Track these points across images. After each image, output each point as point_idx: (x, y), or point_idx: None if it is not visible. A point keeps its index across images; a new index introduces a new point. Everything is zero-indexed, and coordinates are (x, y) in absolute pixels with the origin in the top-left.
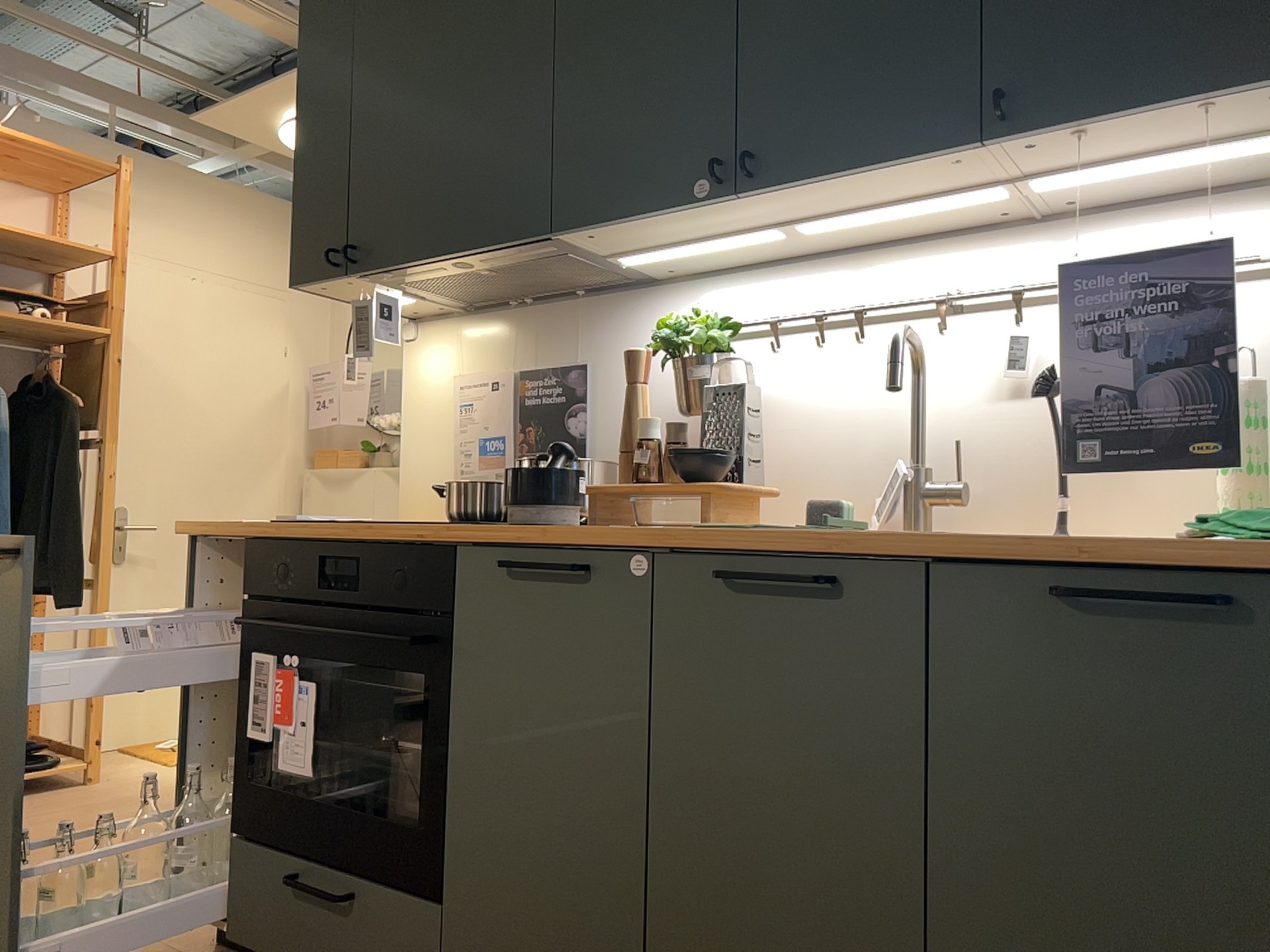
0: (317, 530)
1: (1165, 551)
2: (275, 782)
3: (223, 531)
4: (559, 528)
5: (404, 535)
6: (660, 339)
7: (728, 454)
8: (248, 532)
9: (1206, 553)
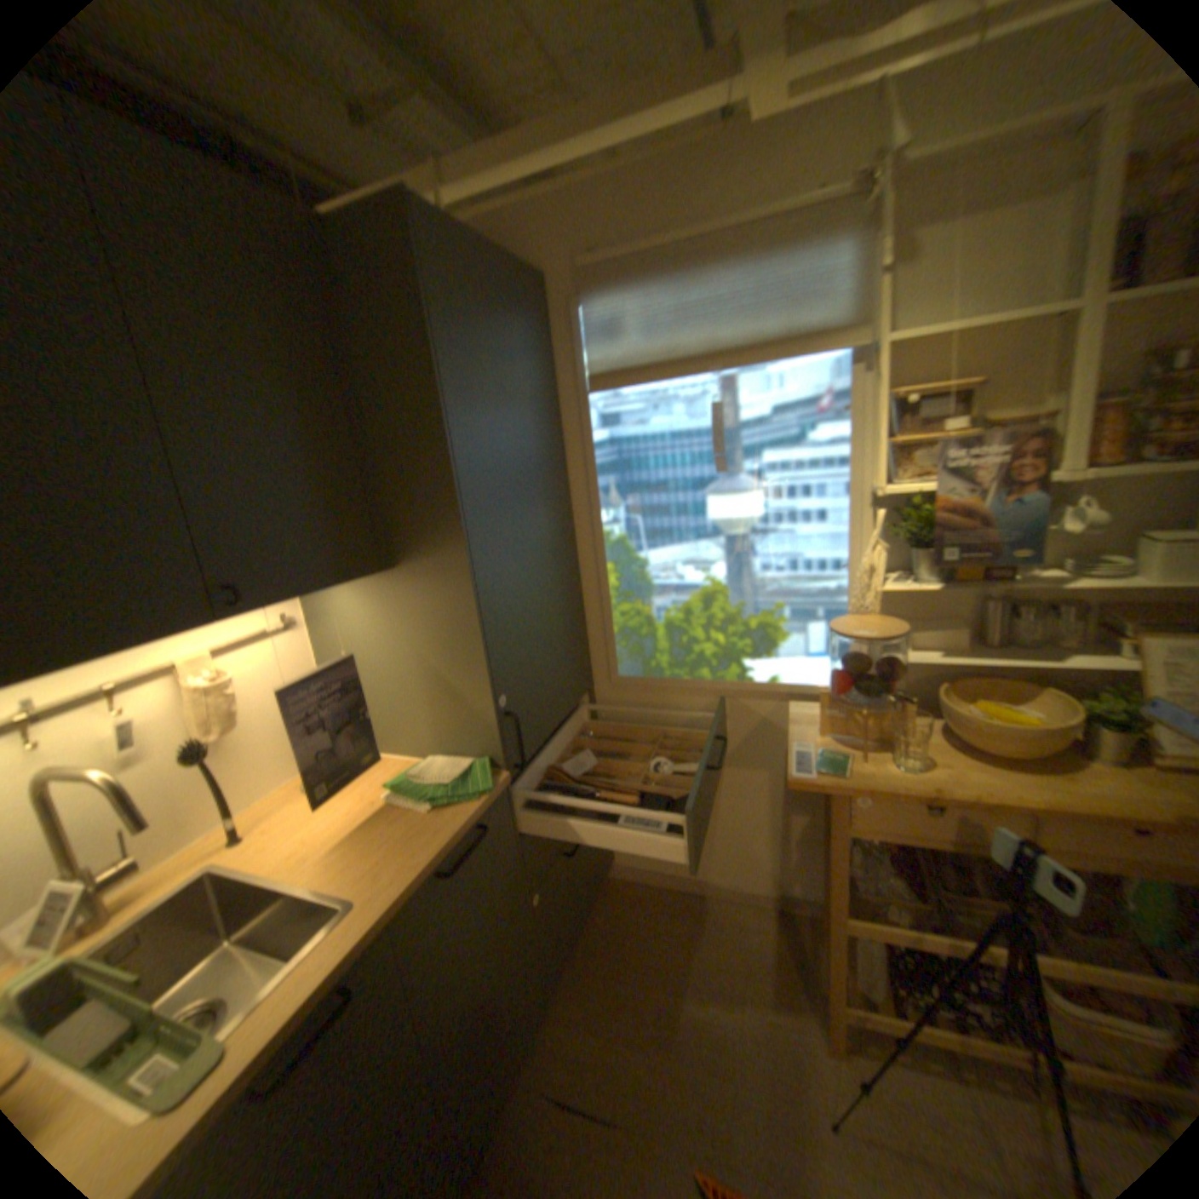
0: None
1: (454, 826)
2: None
3: None
4: None
5: None
6: None
7: None
8: None
9: (476, 817)
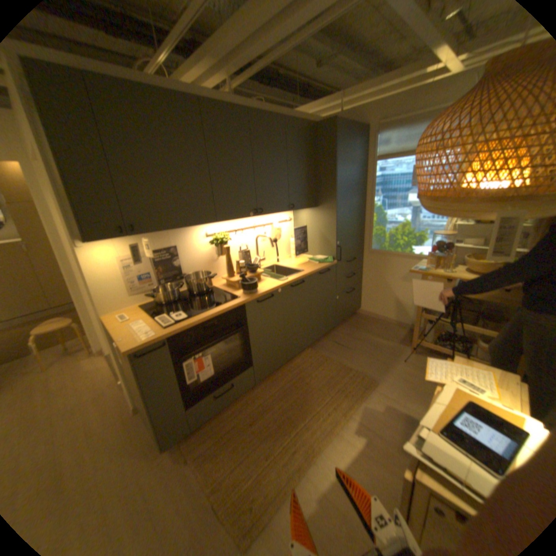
0: (195, 321)
1: (322, 266)
2: (188, 390)
3: (155, 341)
4: (257, 291)
5: (228, 308)
6: (218, 242)
7: (249, 265)
8: (164, 336)
9: (327, 266)
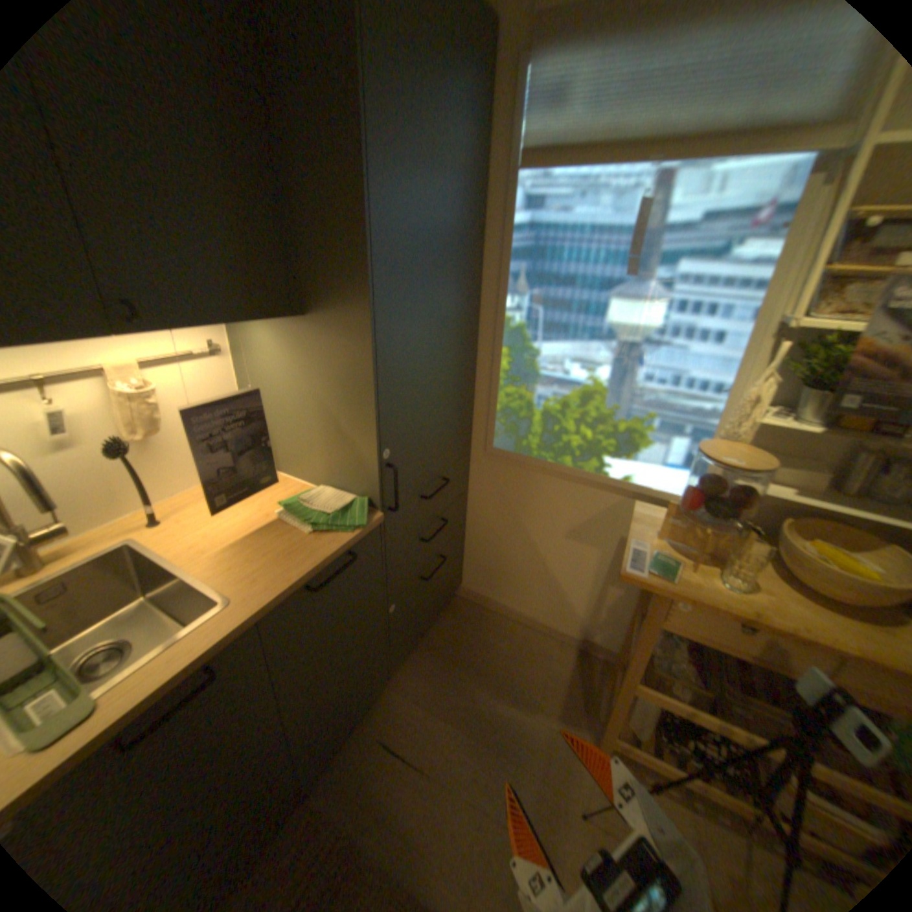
0: None
1: (329, 550)
2: None
3: None
4: None
5: None
6: None
7: None
8: None
9: (348, 547)
